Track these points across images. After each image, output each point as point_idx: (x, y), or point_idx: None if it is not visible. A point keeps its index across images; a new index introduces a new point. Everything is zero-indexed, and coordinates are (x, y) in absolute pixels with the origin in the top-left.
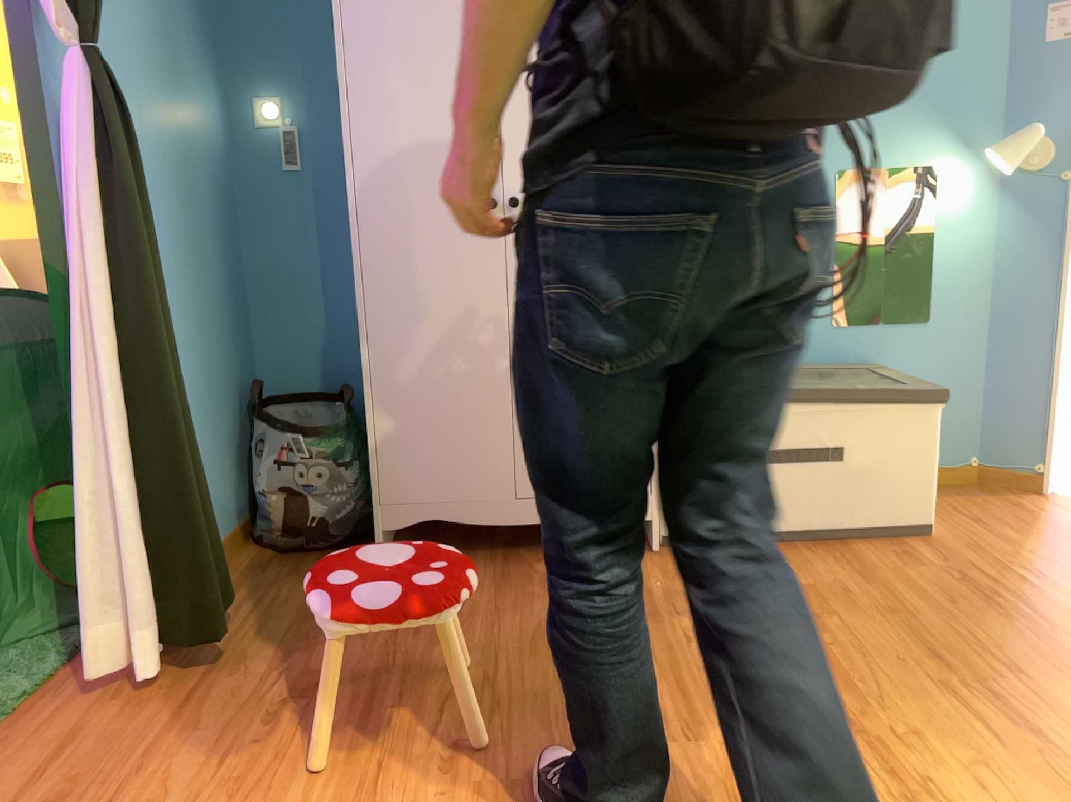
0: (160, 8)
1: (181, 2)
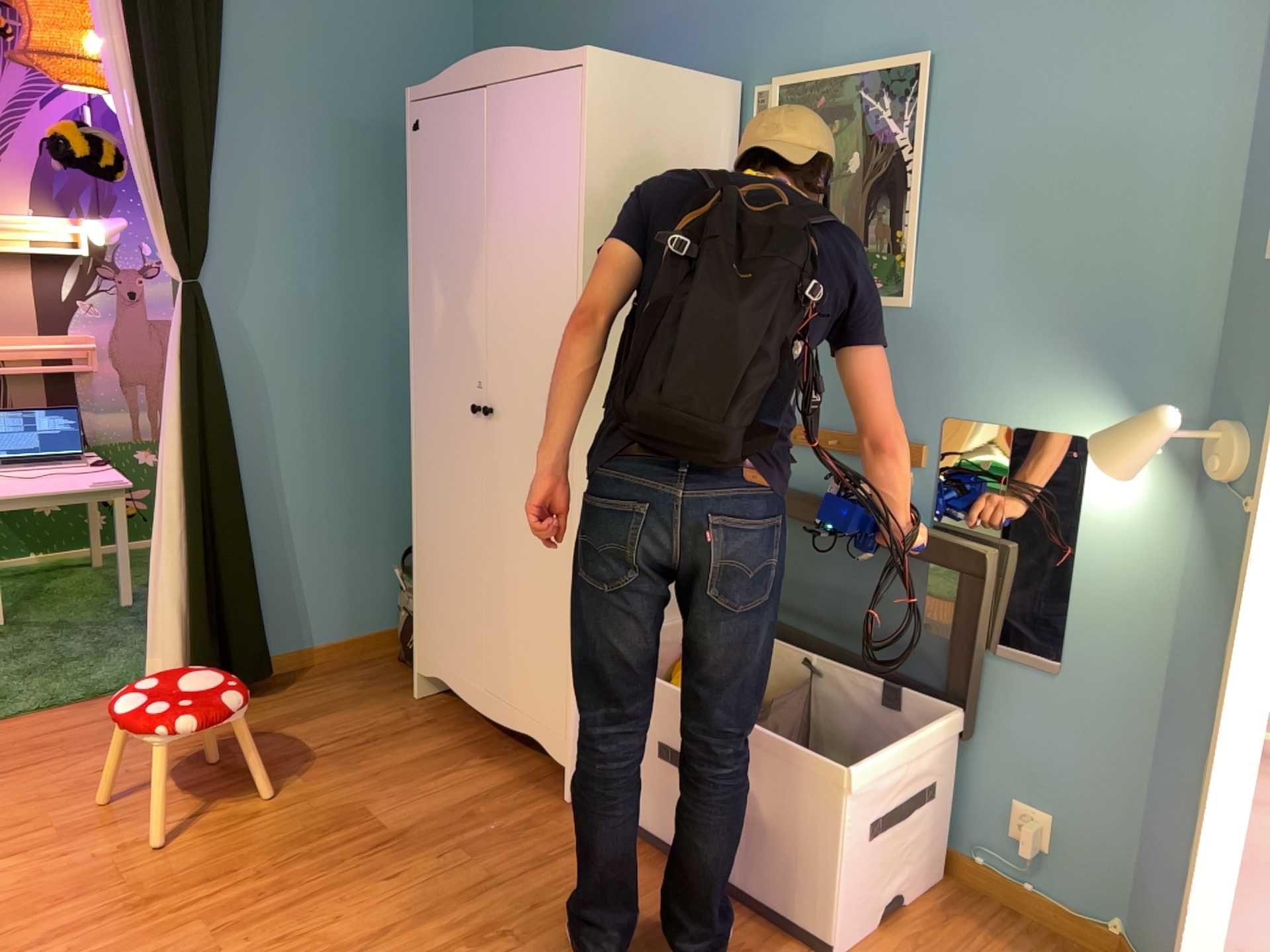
0: (365, 212)
1: (404, 200)
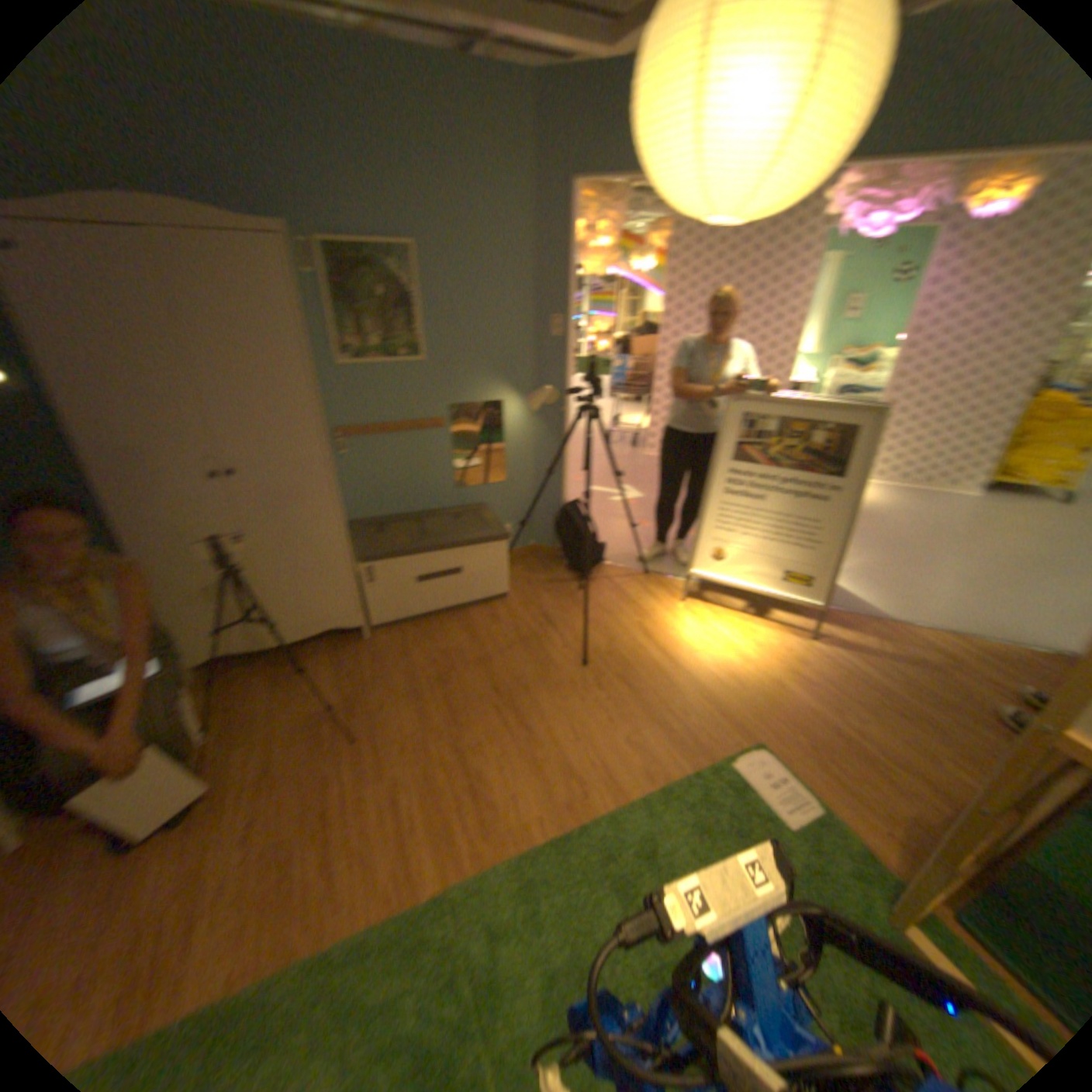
0: None
1: None
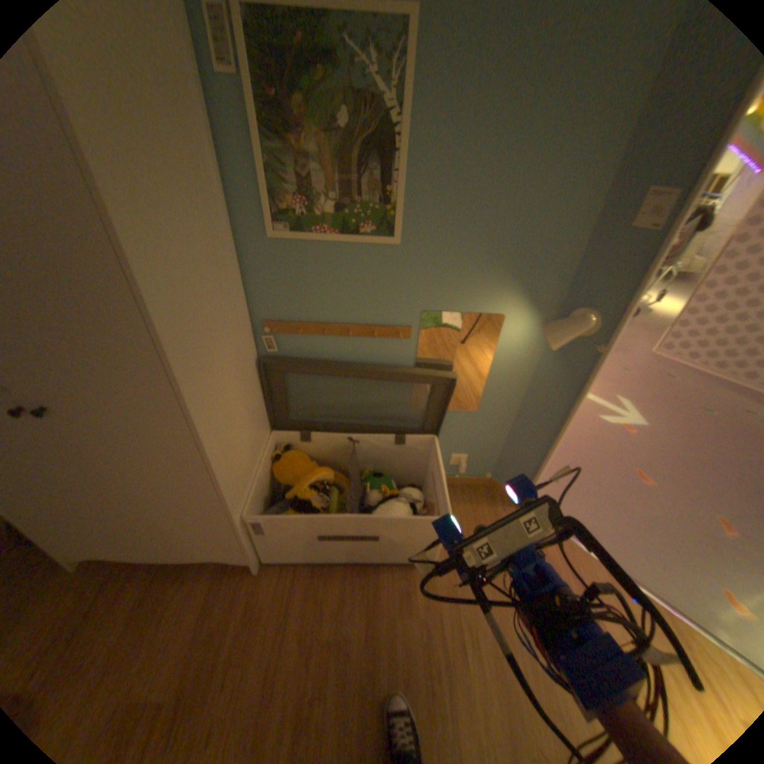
0: None
1: None
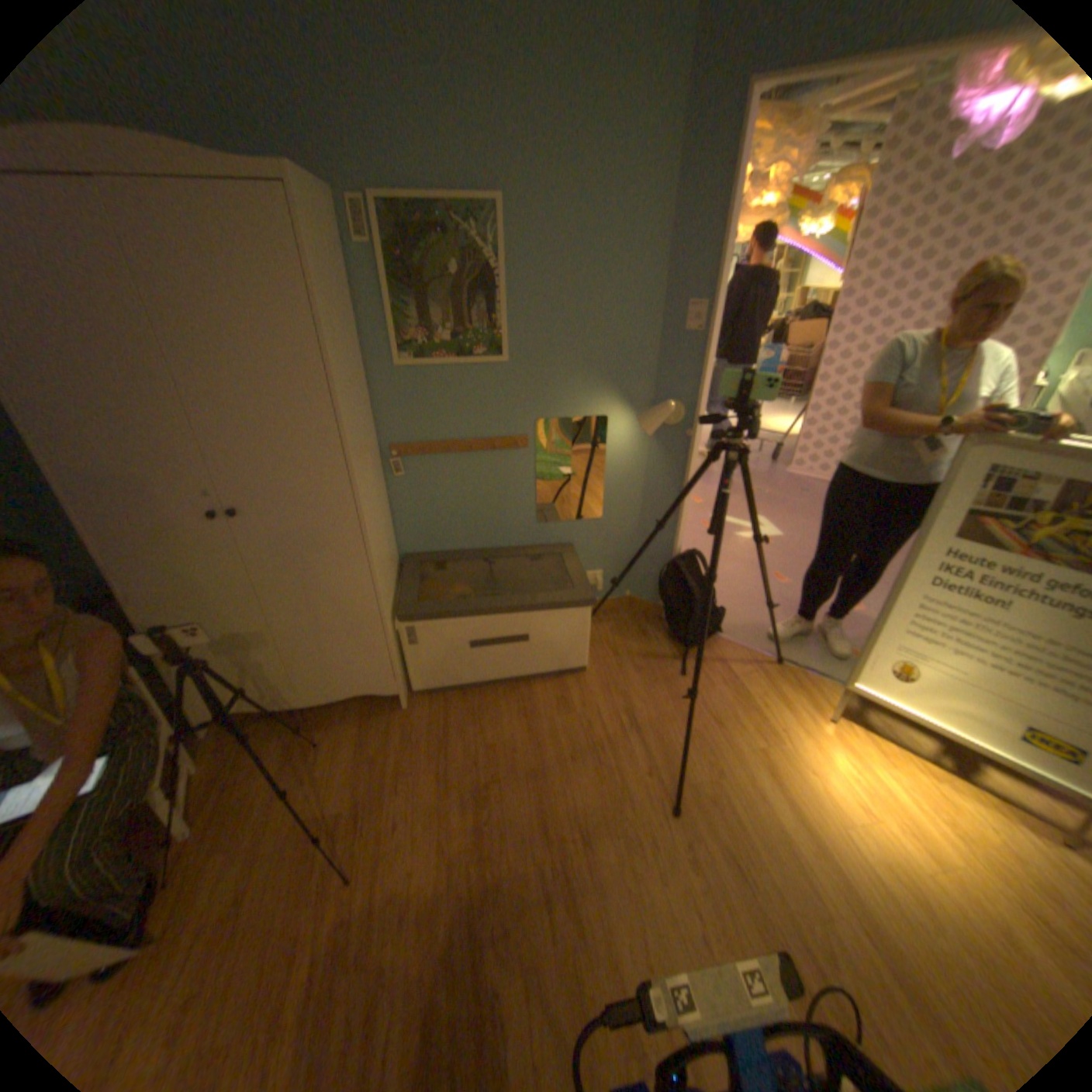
0: None
1: None
